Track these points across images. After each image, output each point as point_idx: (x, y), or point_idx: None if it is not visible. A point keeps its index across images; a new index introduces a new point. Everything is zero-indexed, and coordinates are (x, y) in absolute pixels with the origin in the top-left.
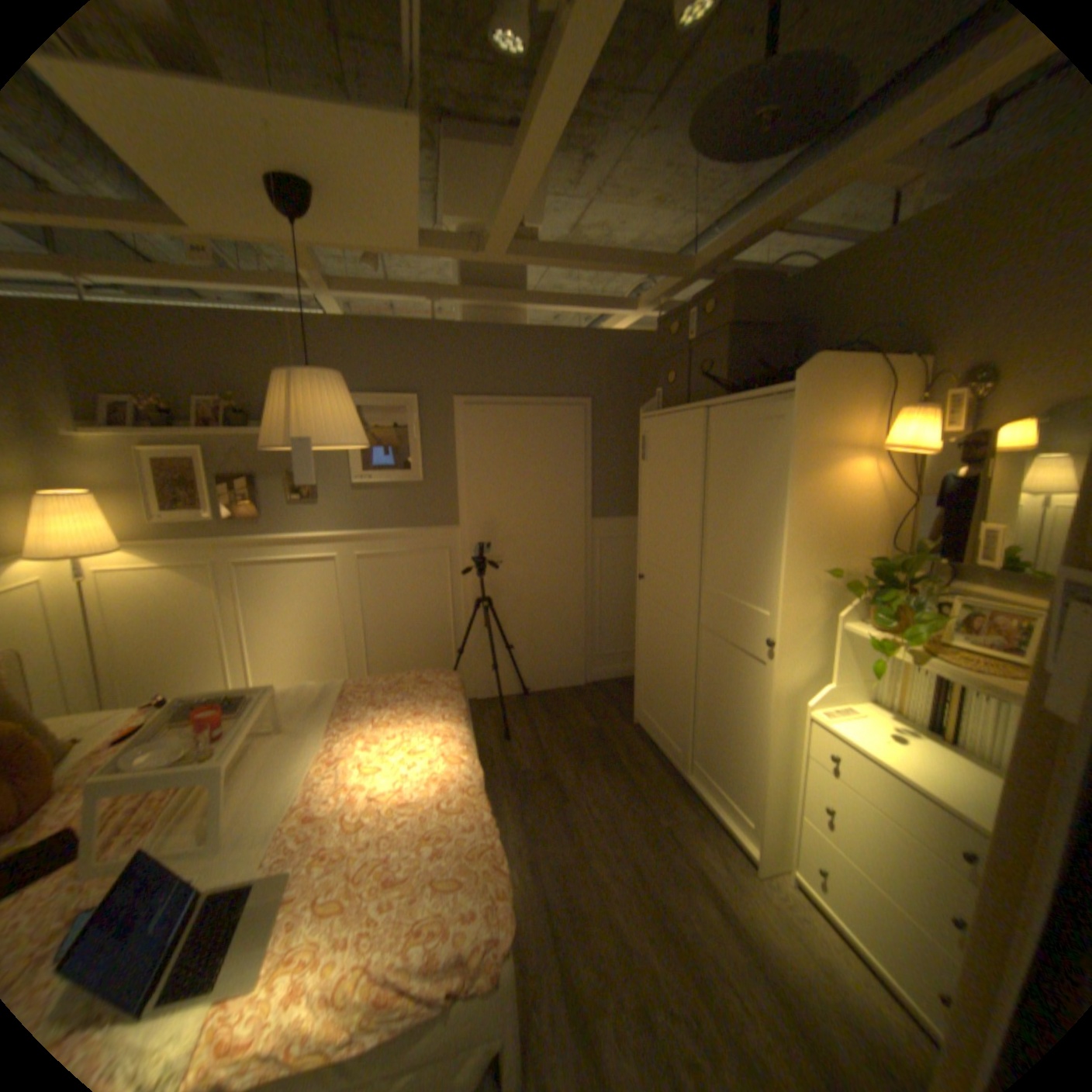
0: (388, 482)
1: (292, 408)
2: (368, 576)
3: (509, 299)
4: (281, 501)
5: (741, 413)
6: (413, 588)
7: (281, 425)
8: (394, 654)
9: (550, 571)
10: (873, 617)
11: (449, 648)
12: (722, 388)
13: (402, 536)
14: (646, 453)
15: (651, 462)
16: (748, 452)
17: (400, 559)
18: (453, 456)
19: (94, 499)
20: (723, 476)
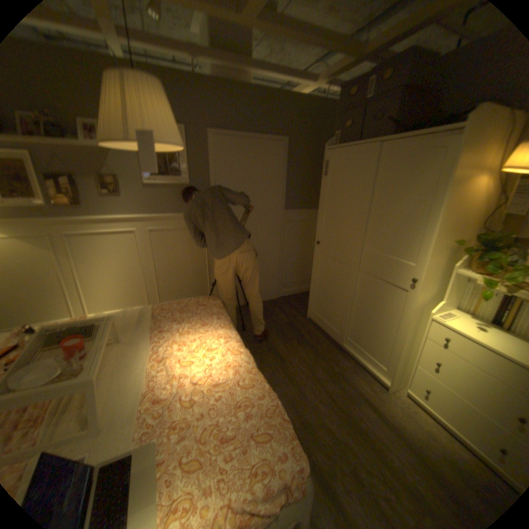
0: (167, 182)
1: (129, 104)
2: (157, 241)
3: (243, 61)
4: (95, 192)
5: (410, 144)
6: (185, 248)
7: (120, 118)
8: (175, 286)
9: (262, 239)
10: (469, 266)
11: (206, 282)
12: (391, 129)
13: (177, 217)
14: (328, 170)
15: (331, 176)
16: (412, 169)
17: (176, 231)
18: (207, 167)
19: None
20: (388, 184)
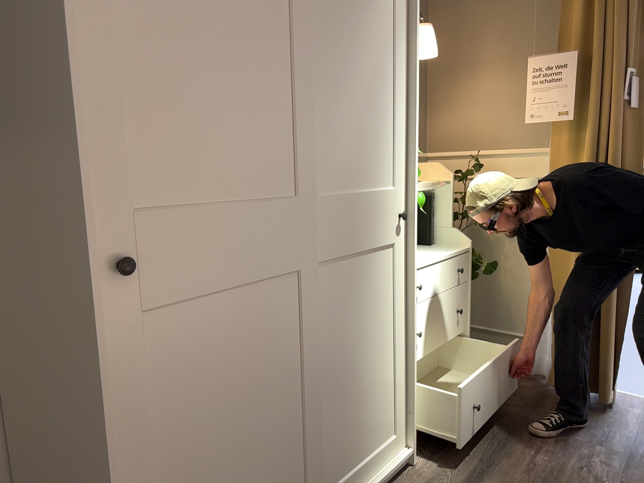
0: None
1: None
2: None
3: None
4: None
5: None
6: None
7: None
8: None
9: None
10: None
11: None
12: None
13: None
14: None
15: None
16: None
17: None
18: None
19: None
20: (331, 18)
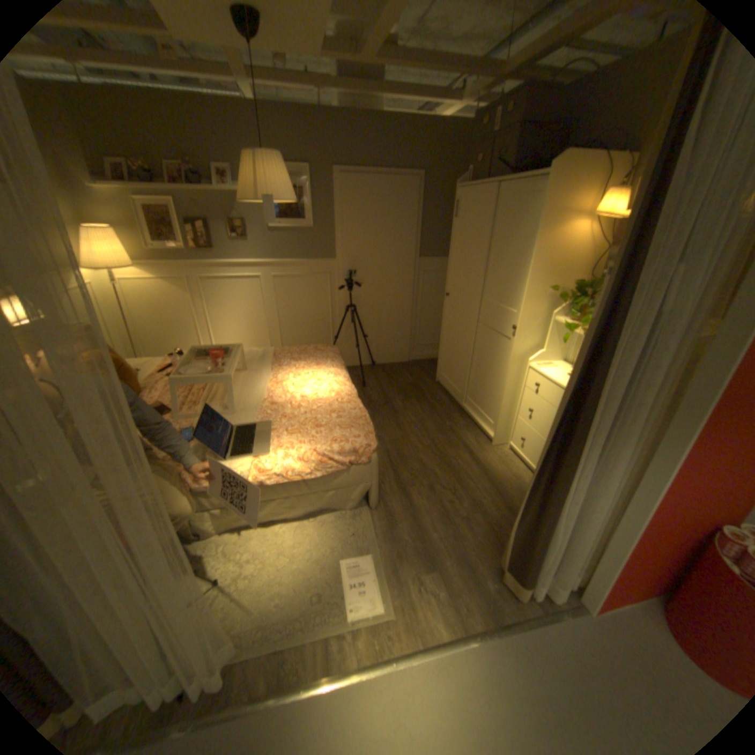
0: (291, 227)
1: (258, 175)
2: (281, 289)
3: (372, 88)
4: (225, 237)
5: (518, 187)
6: (308, 298)
7: (252, 186)
8: (297, 338)
9: (391, 291)
10: (572, 314)
11: (329, 336)
12: (510, 168)
13: (301, 264)
14: (458, 212)
15: (461, 218)
16: (519, 213)
17: (299, 279)
18: (332, 210)
19: (111, 231)
20: (503, 228)
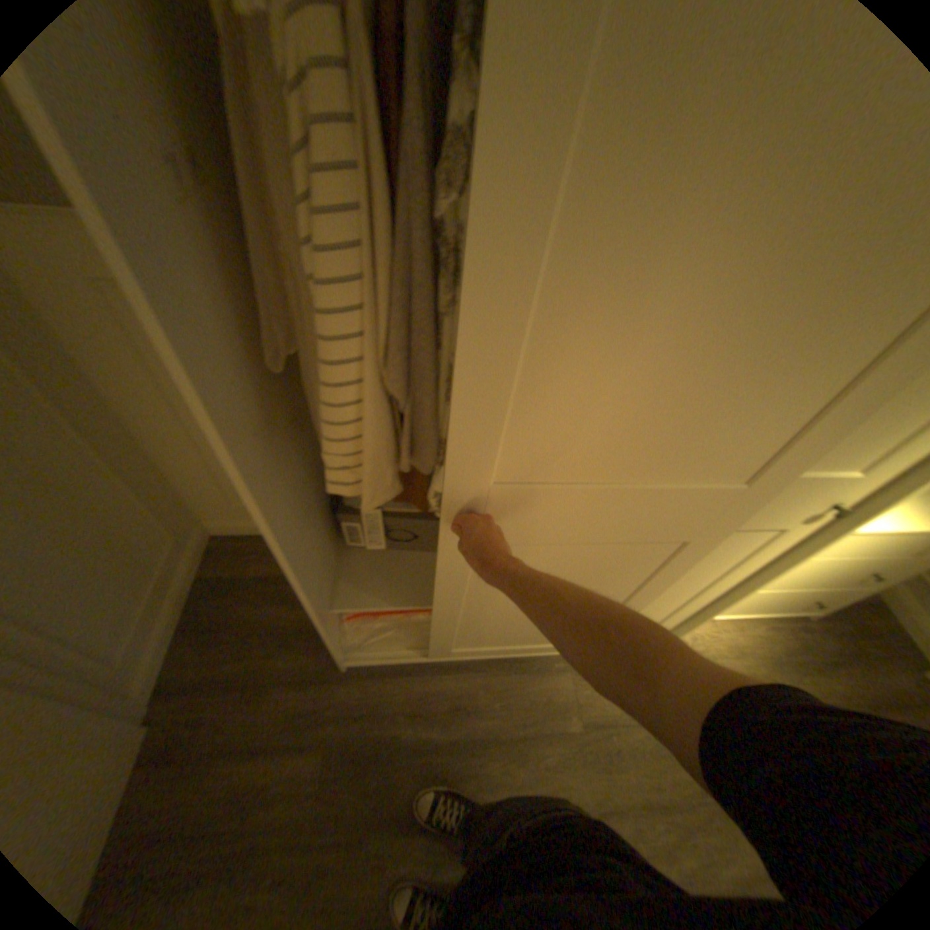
0: None
1: None
2: None
3: None
4: None
5: None
6: None
7: None
8: None
9: None
10: None
11: None
12: None
13: None
14: None
15: None
16: None
17: None
18: None
19: None
20: None
